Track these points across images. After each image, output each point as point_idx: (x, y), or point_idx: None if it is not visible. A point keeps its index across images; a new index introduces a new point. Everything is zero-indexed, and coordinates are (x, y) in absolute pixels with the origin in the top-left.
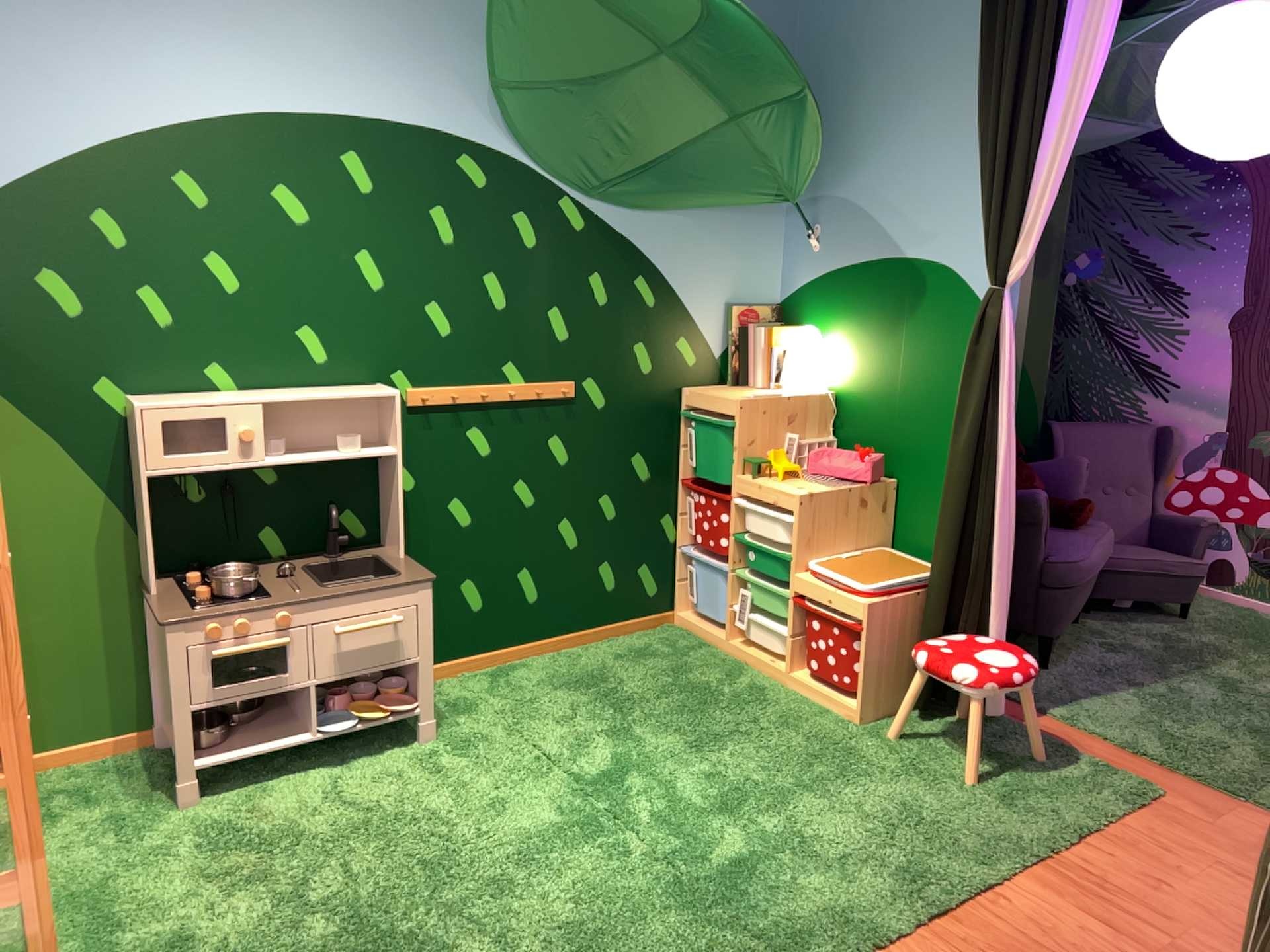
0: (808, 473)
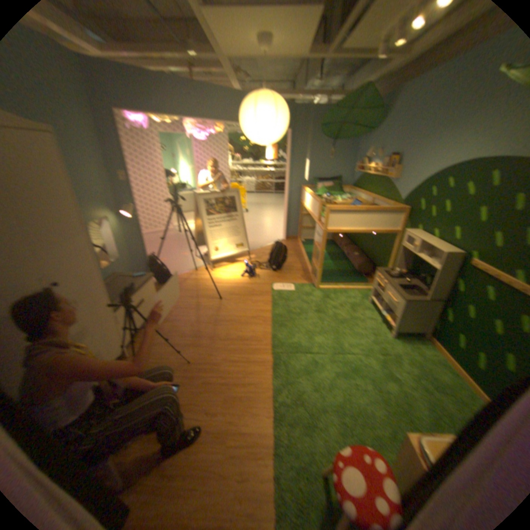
0: None
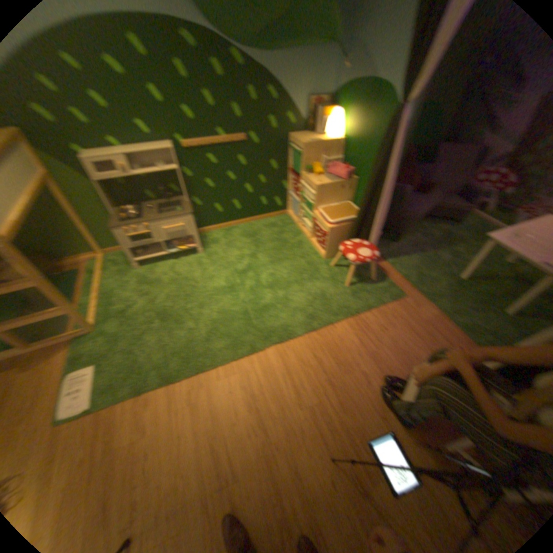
0: (328, 173)
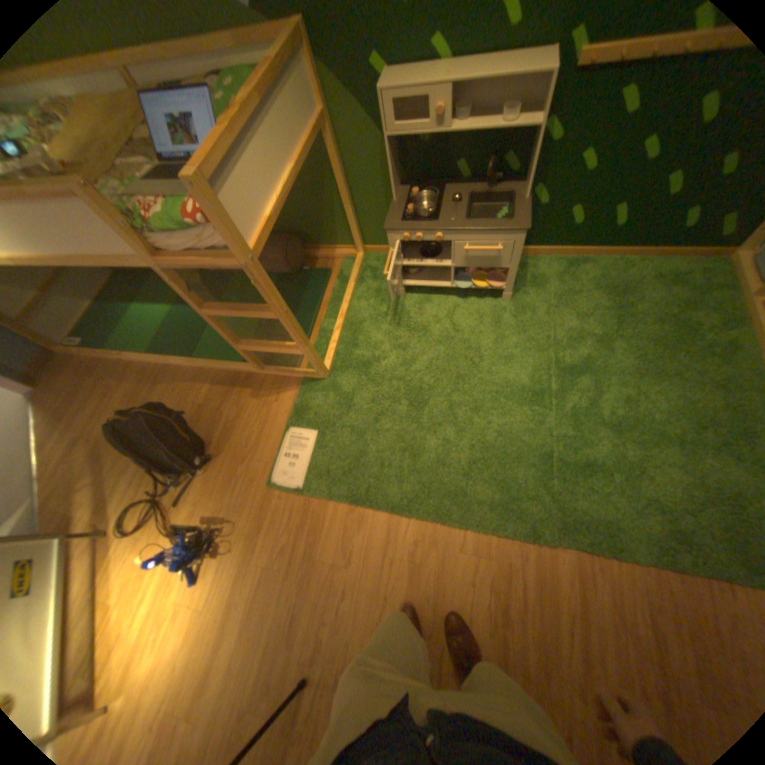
0: None
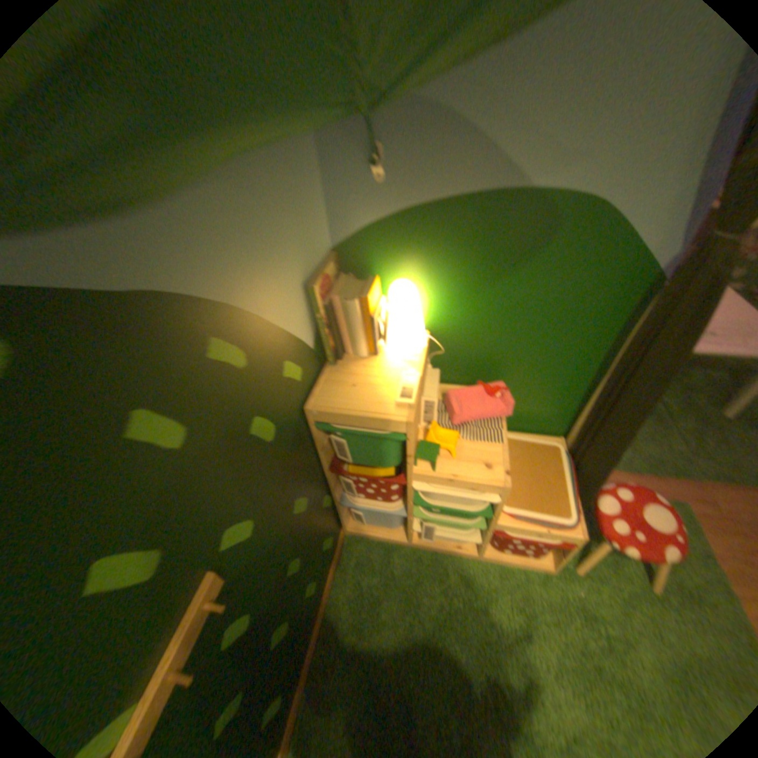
0: (449, 422)
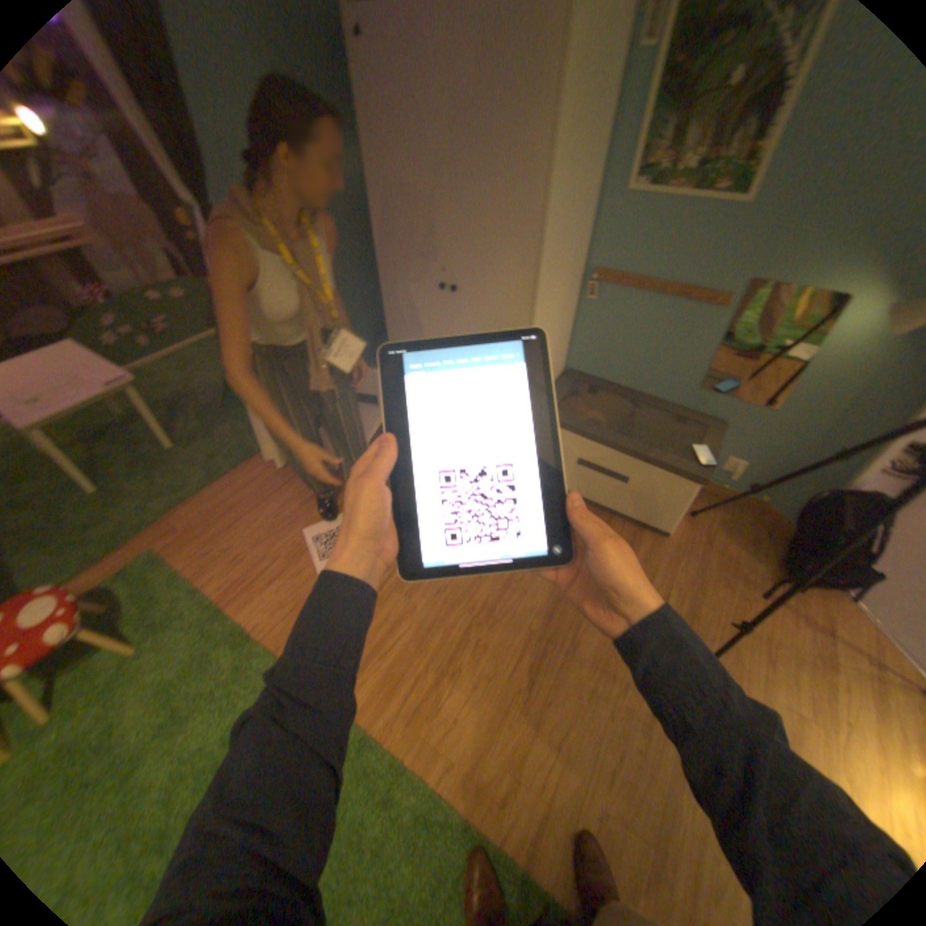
0: None
